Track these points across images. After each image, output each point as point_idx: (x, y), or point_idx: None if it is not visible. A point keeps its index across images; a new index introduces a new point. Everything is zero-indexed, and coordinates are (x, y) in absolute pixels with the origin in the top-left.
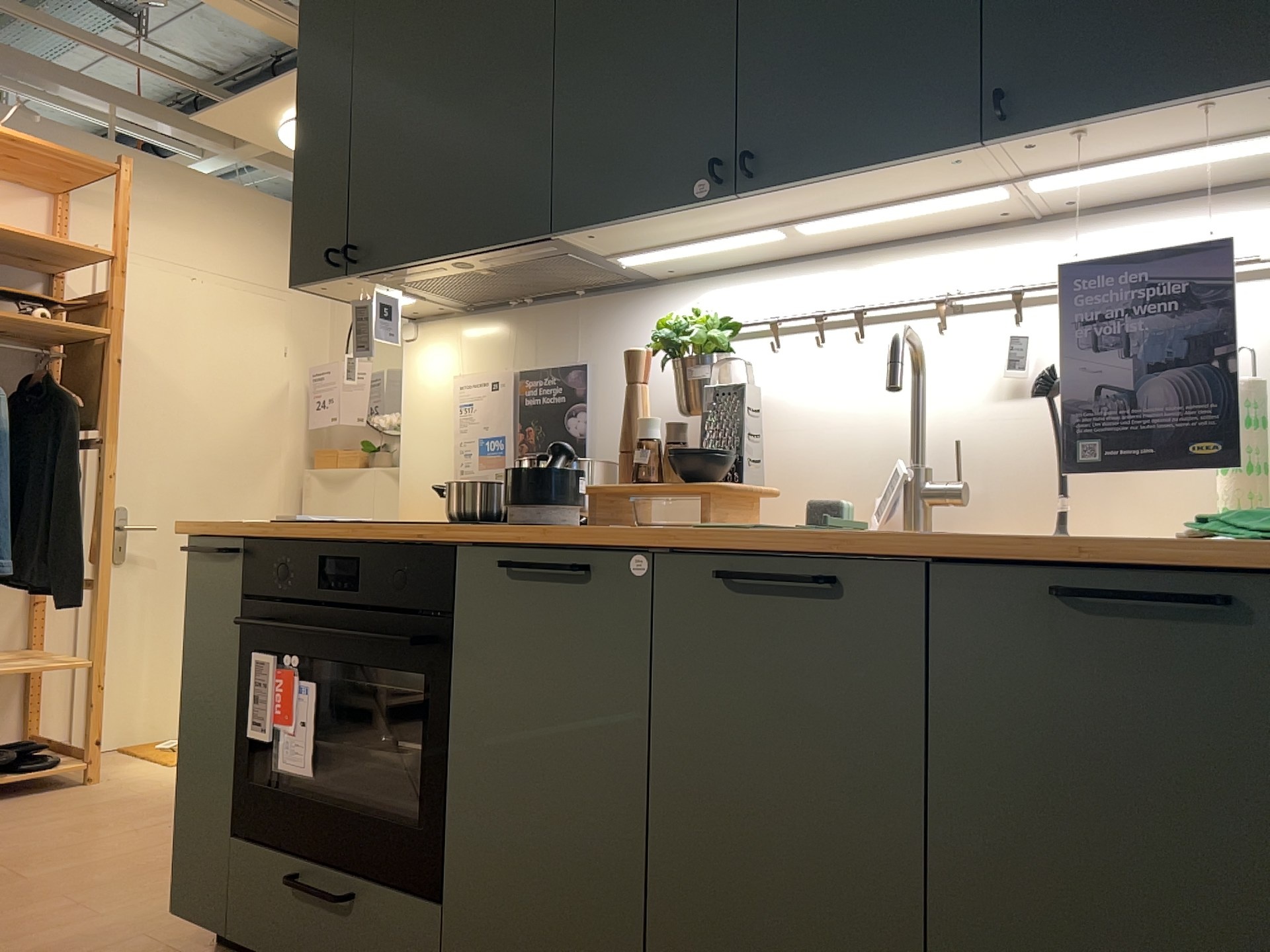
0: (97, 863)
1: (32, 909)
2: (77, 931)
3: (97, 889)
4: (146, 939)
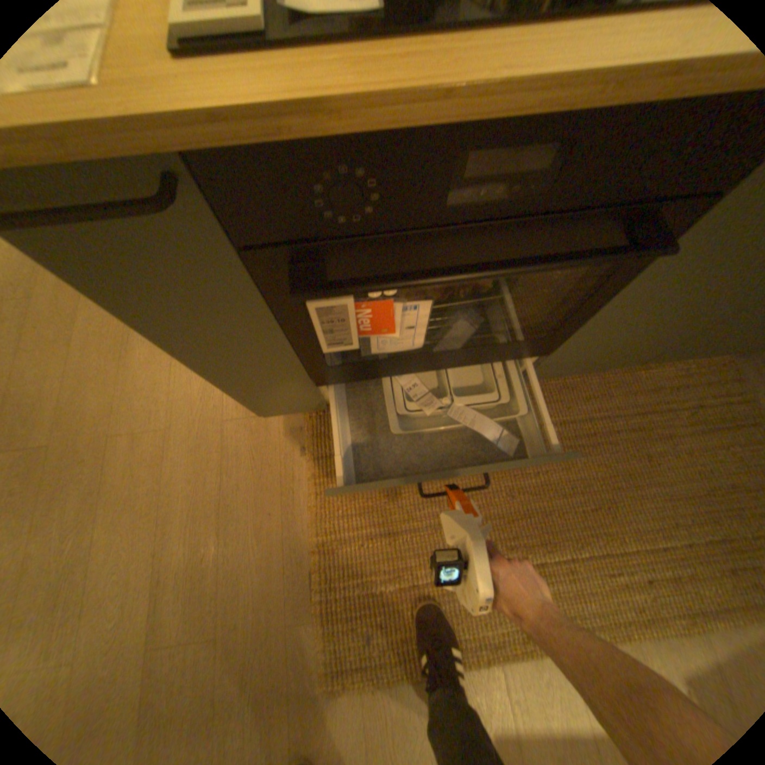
0: (60, 395)
1: (110, 459)
2: (176, 448)
3: (112, 413)
4: (228, 421)
